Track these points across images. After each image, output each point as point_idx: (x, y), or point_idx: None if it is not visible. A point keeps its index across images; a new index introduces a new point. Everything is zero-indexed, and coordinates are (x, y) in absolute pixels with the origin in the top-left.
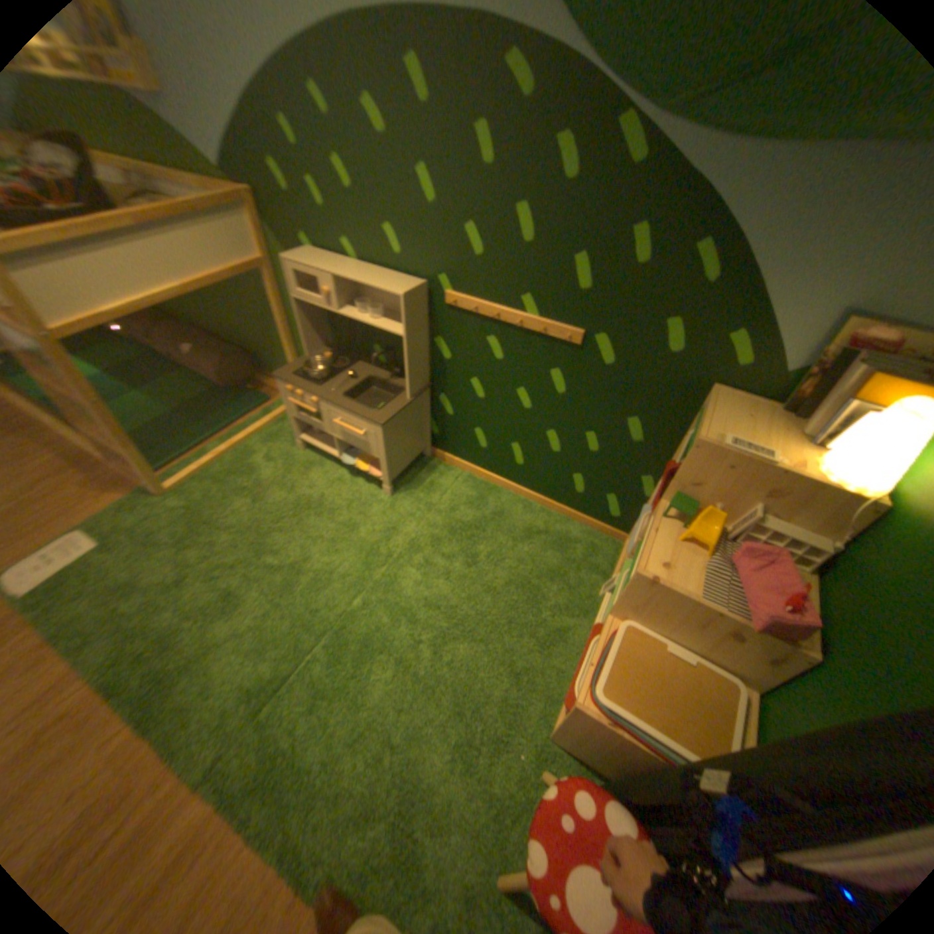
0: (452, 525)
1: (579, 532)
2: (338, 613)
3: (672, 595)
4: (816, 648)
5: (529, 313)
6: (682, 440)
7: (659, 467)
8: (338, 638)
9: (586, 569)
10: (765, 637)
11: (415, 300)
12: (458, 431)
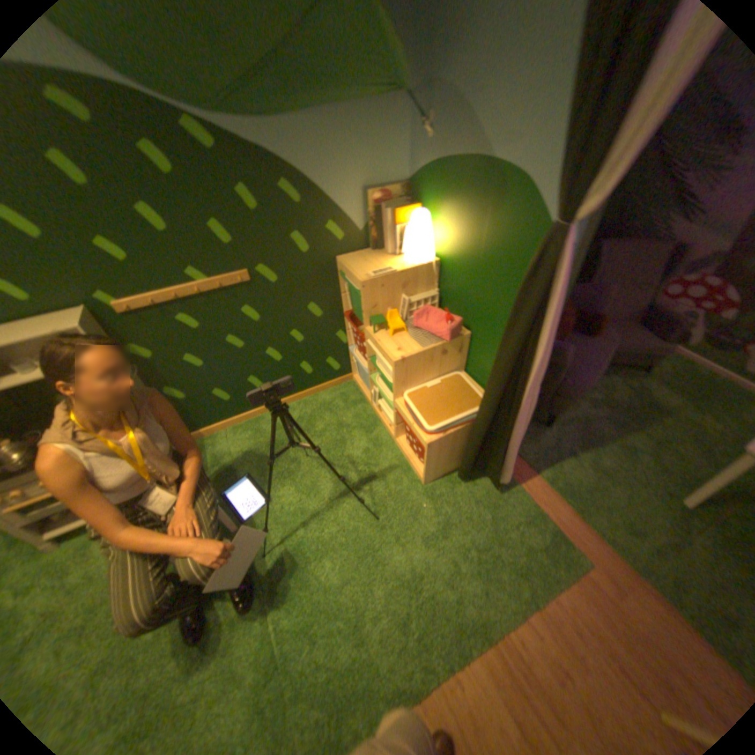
0: (258, 462)
1: (327, 395)
2: (253, 585)
3: (412, 358)
4: (464, 331)
5: (199, 280)
6: (345, 295)
7: (339, 322)
8: (273, 594)
9: (351, 407)
10: (451, 341)
11: (81, 328)
12: (198, 404)
